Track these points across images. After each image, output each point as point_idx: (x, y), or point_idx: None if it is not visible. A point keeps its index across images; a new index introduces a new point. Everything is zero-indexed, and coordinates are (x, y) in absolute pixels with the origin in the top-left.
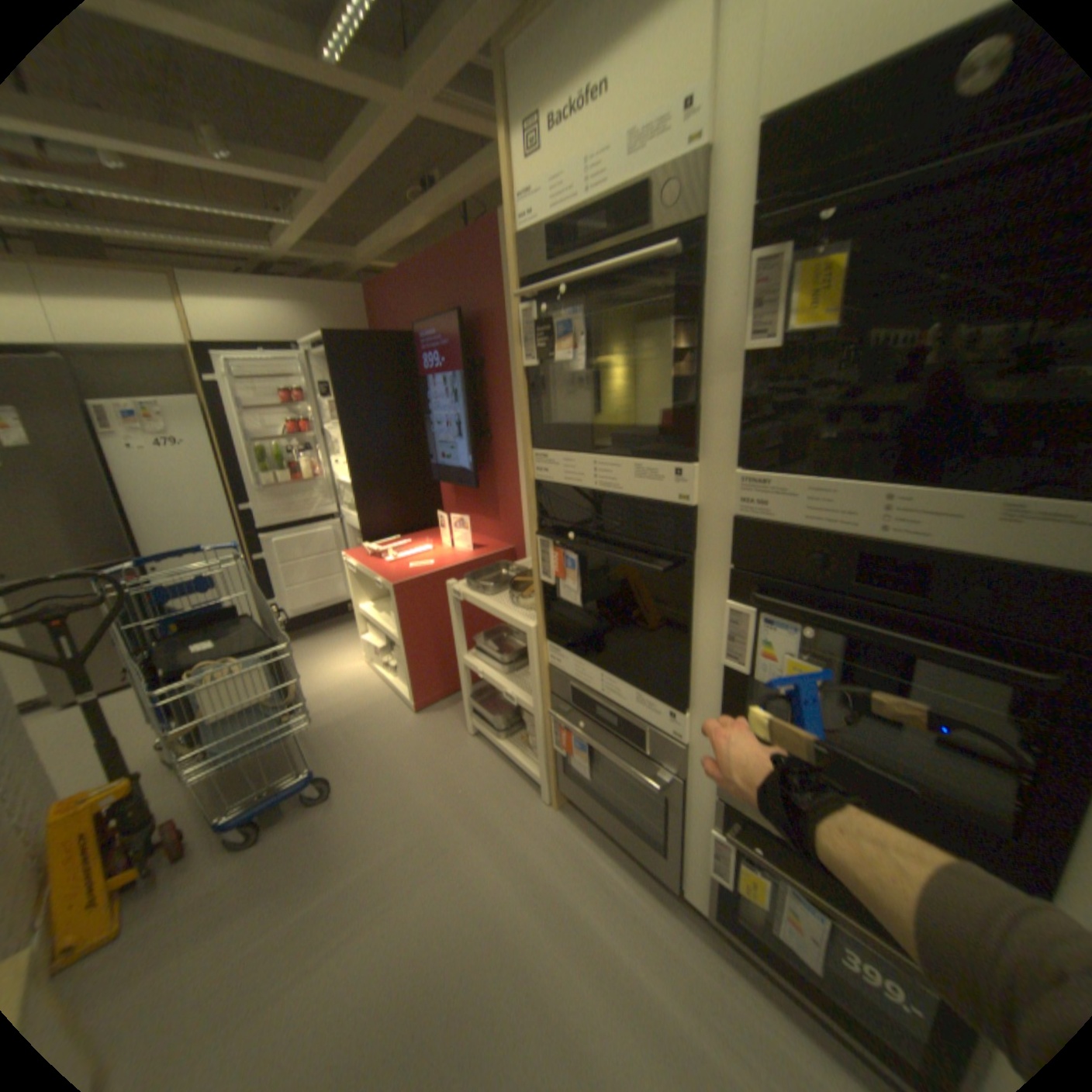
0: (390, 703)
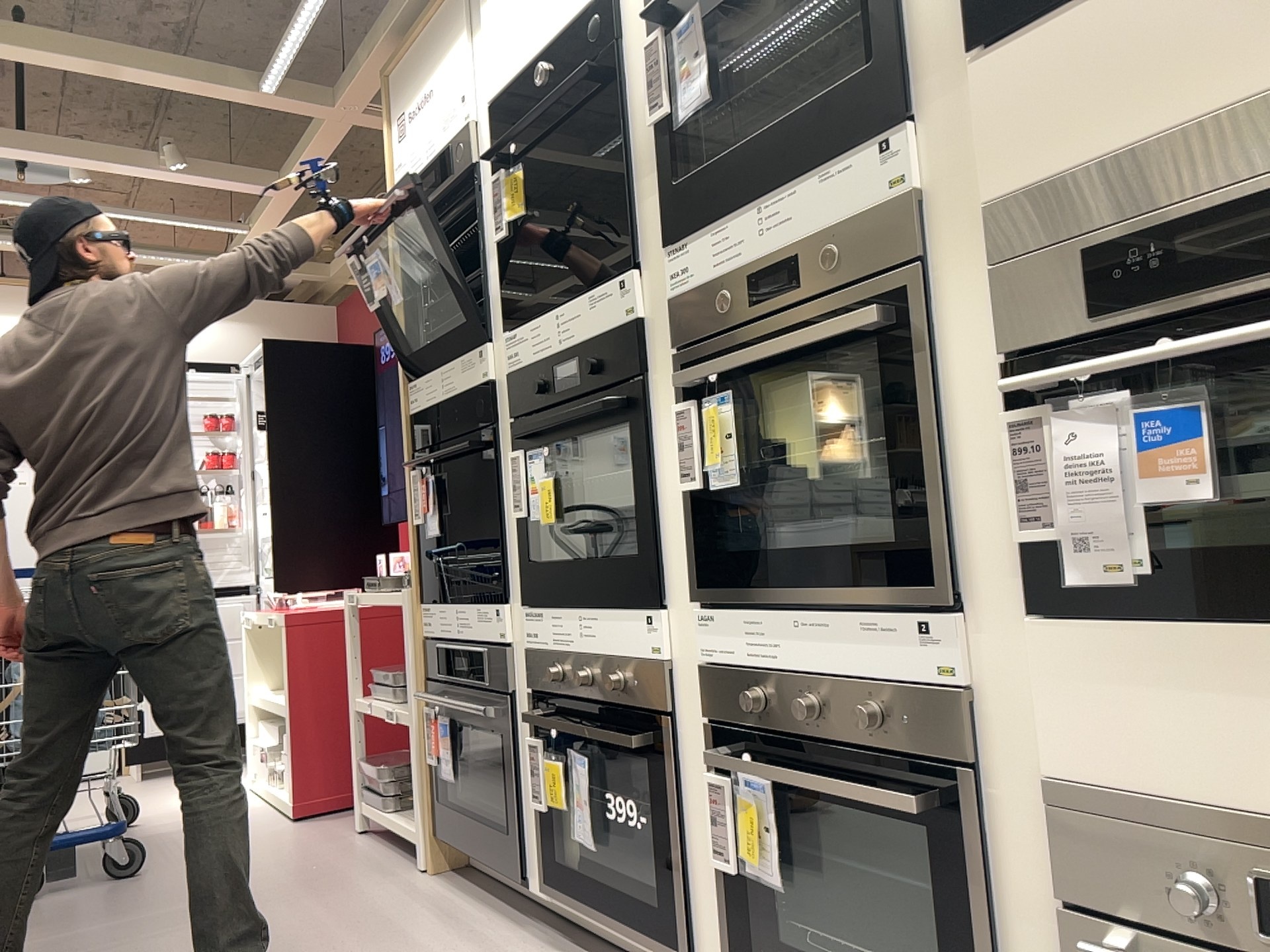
0: (265, 813)
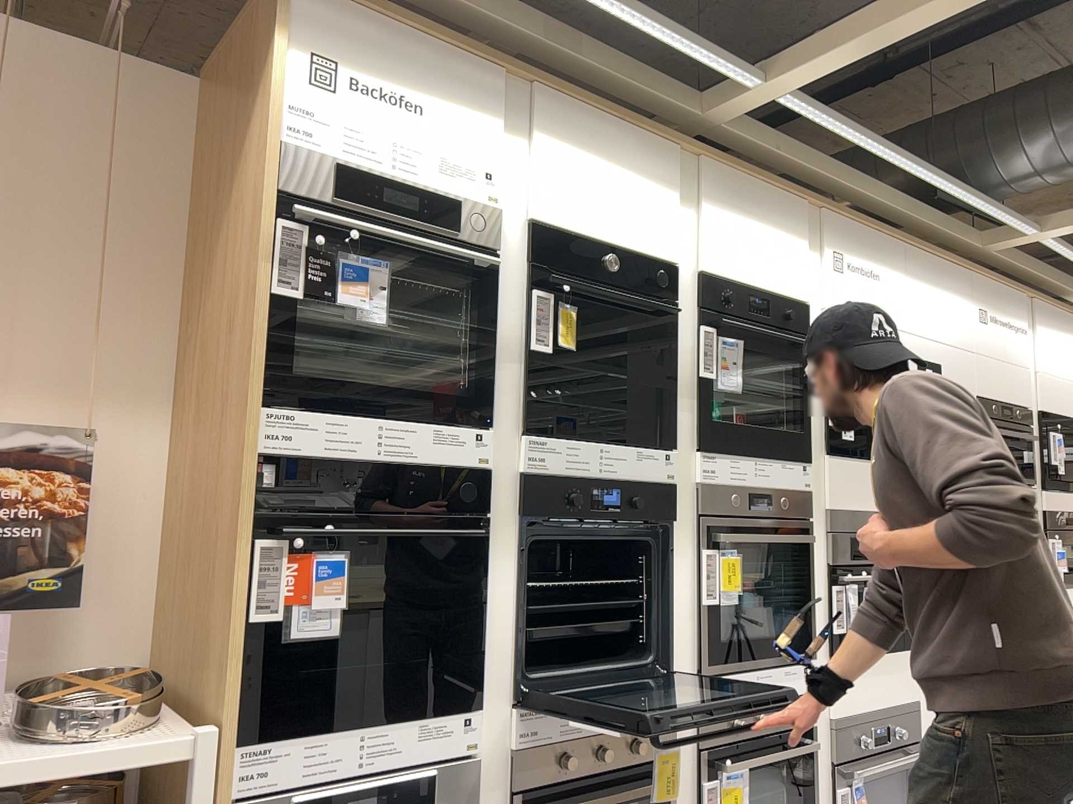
0: None
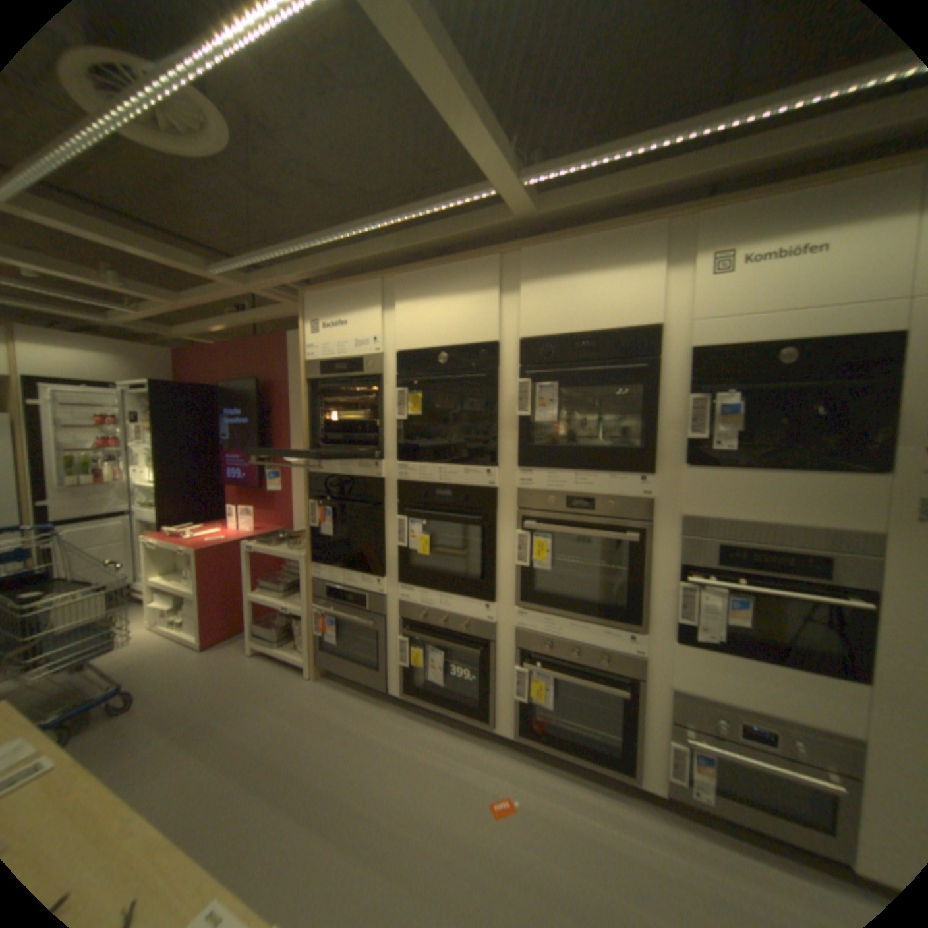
0: (174, 652)
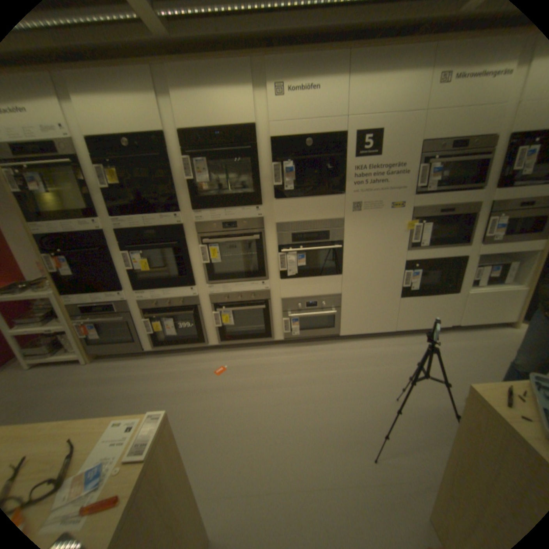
0: None
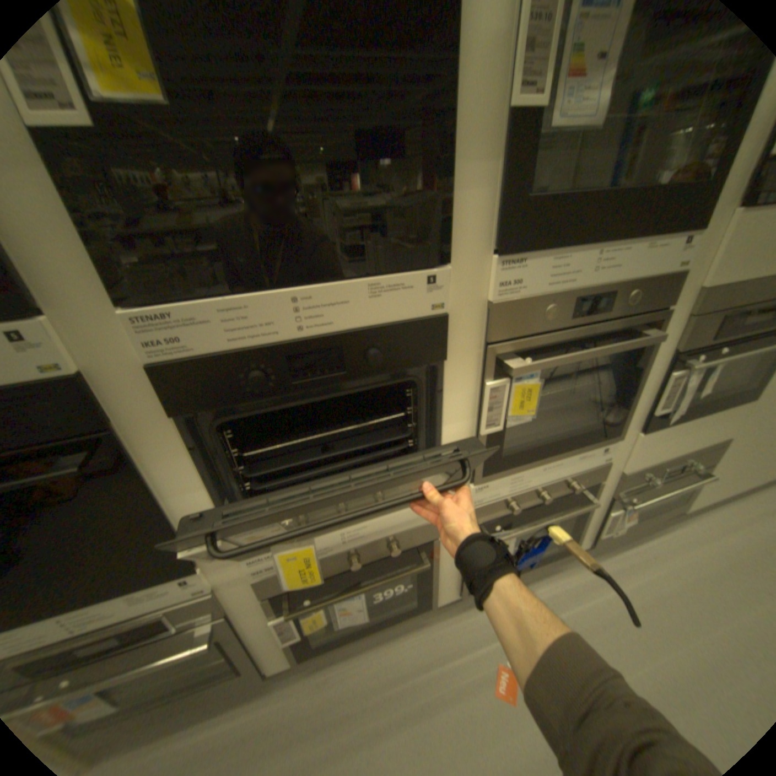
0: None
